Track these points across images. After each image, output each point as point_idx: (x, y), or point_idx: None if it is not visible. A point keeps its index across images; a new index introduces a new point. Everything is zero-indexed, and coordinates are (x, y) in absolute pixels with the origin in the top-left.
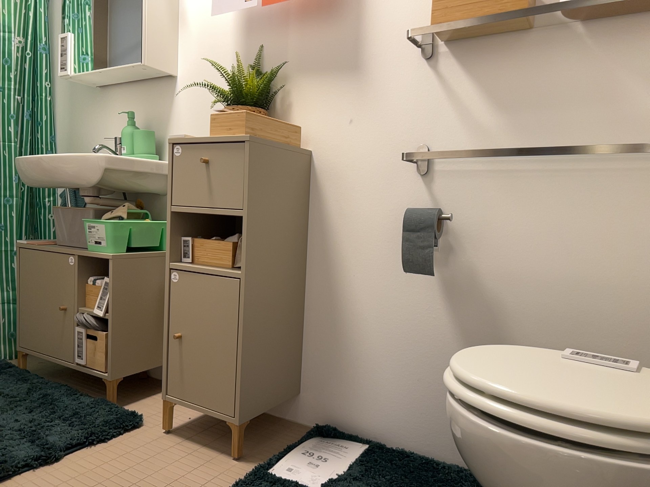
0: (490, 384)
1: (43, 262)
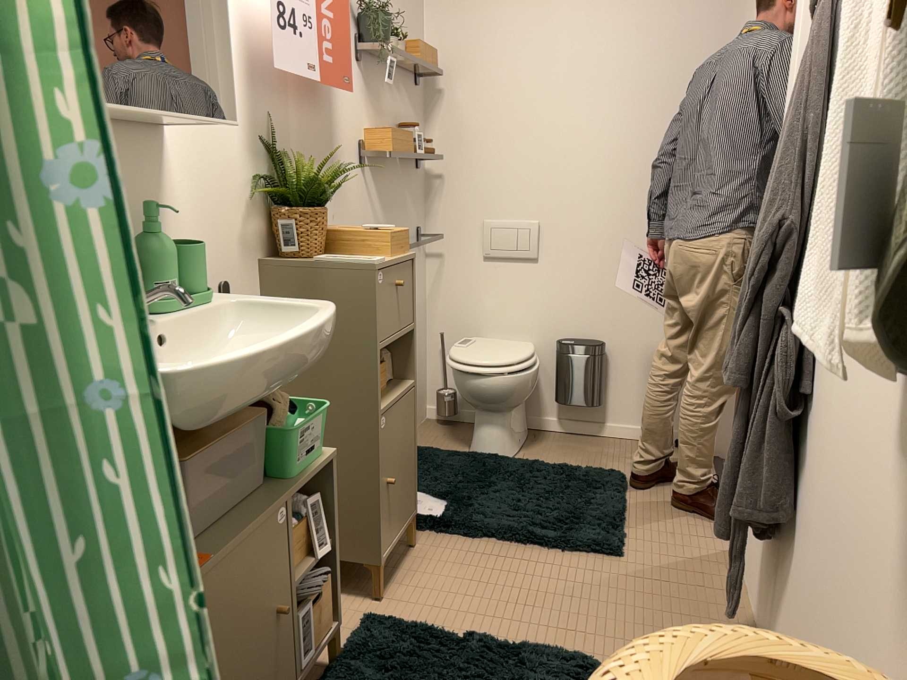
0: (518, 359)
1: (234, 570)
